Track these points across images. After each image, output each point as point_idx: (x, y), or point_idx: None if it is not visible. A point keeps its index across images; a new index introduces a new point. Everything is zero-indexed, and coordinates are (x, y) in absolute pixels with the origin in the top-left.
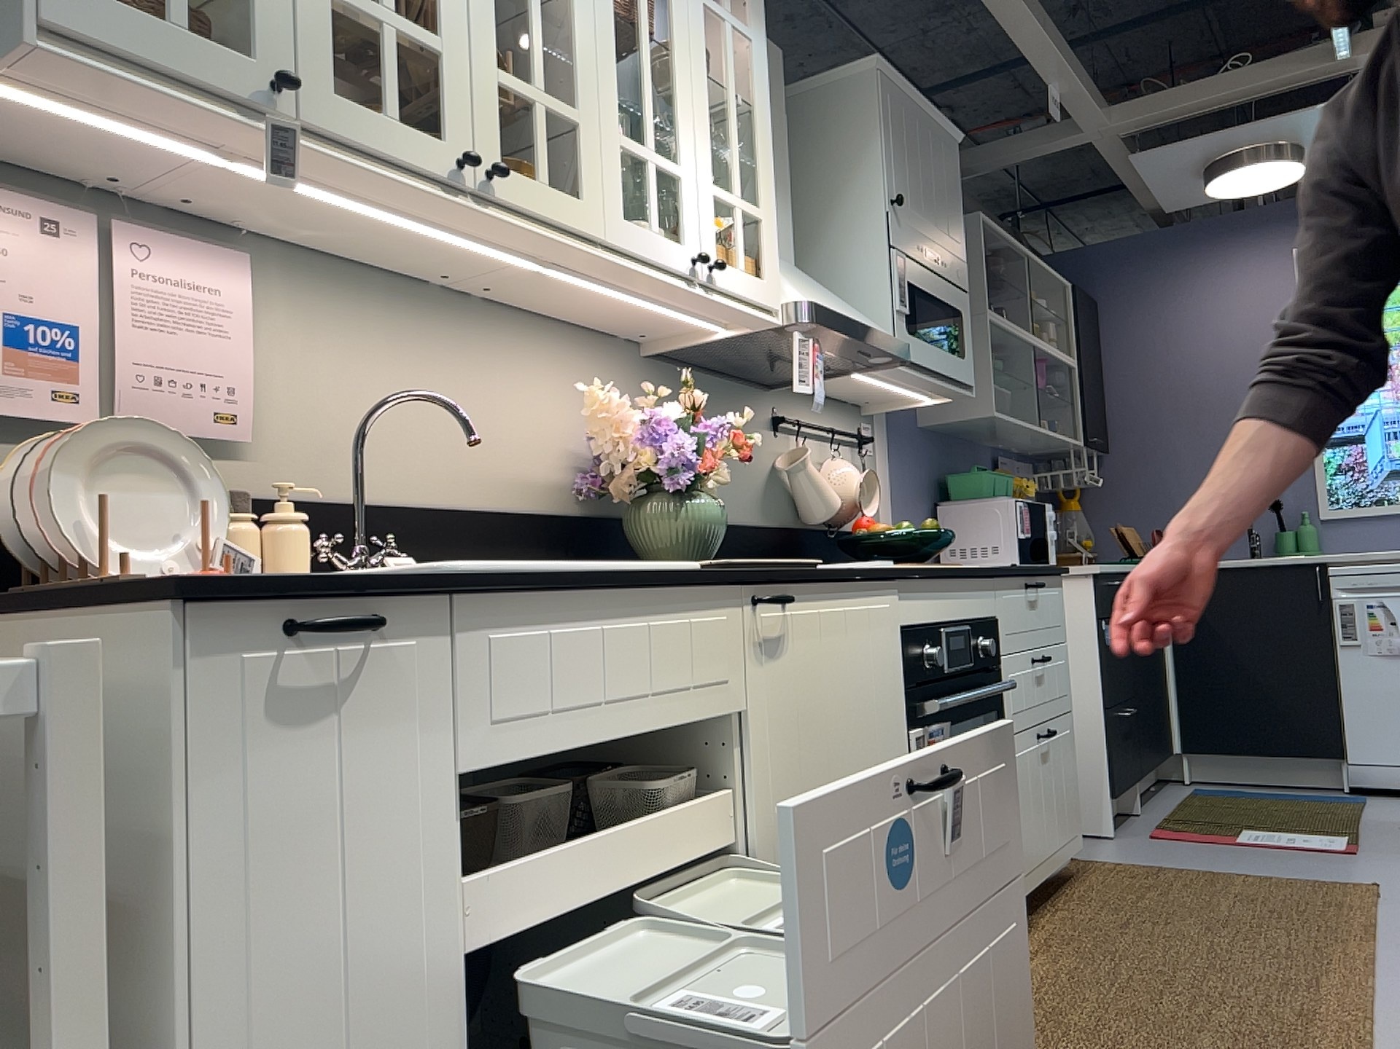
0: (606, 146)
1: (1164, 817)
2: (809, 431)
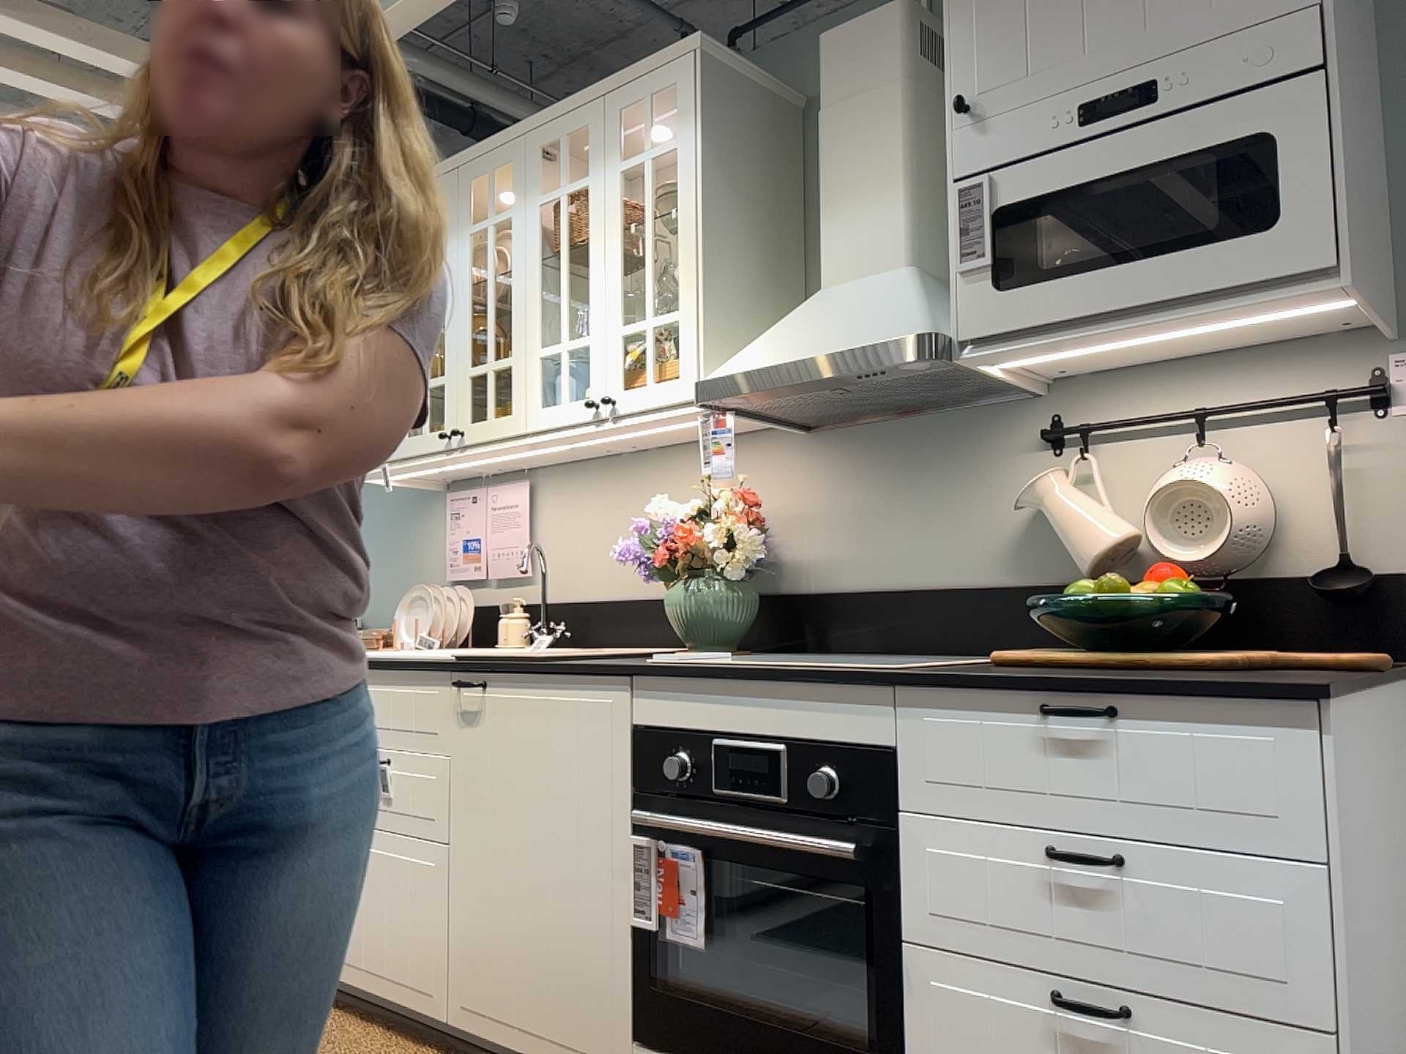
0: (528, 364)
1: None
2: (1148, 427)
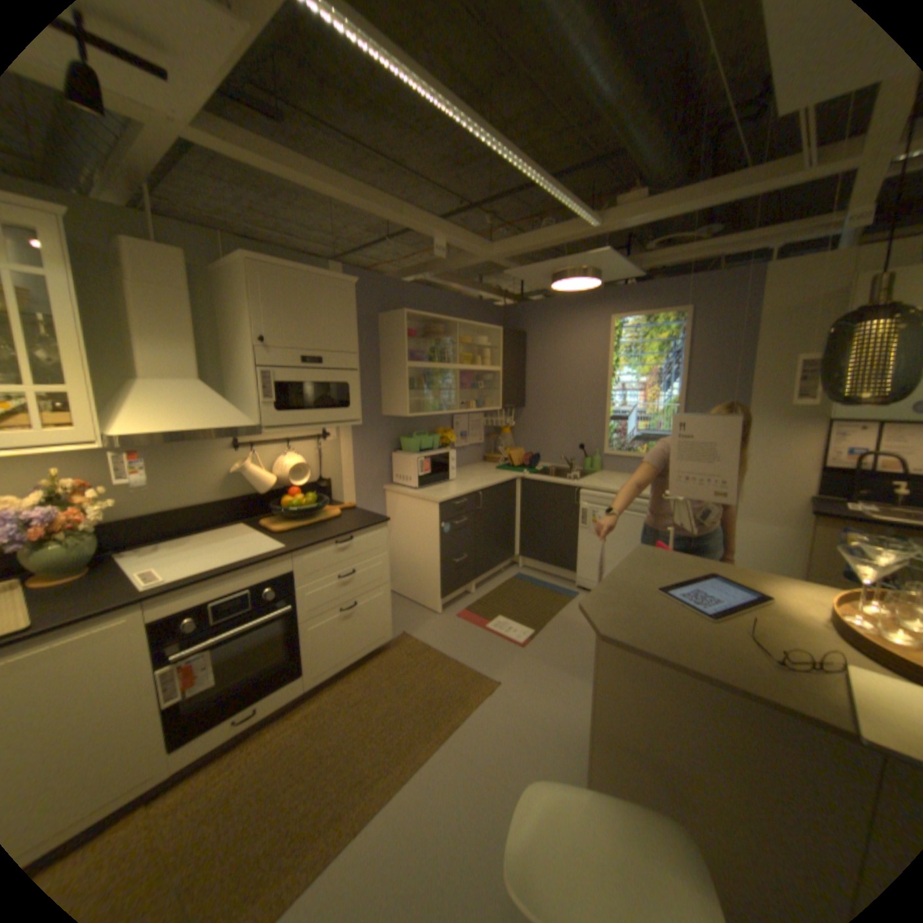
0: None
1: (478, 600)
2: (269, 442)
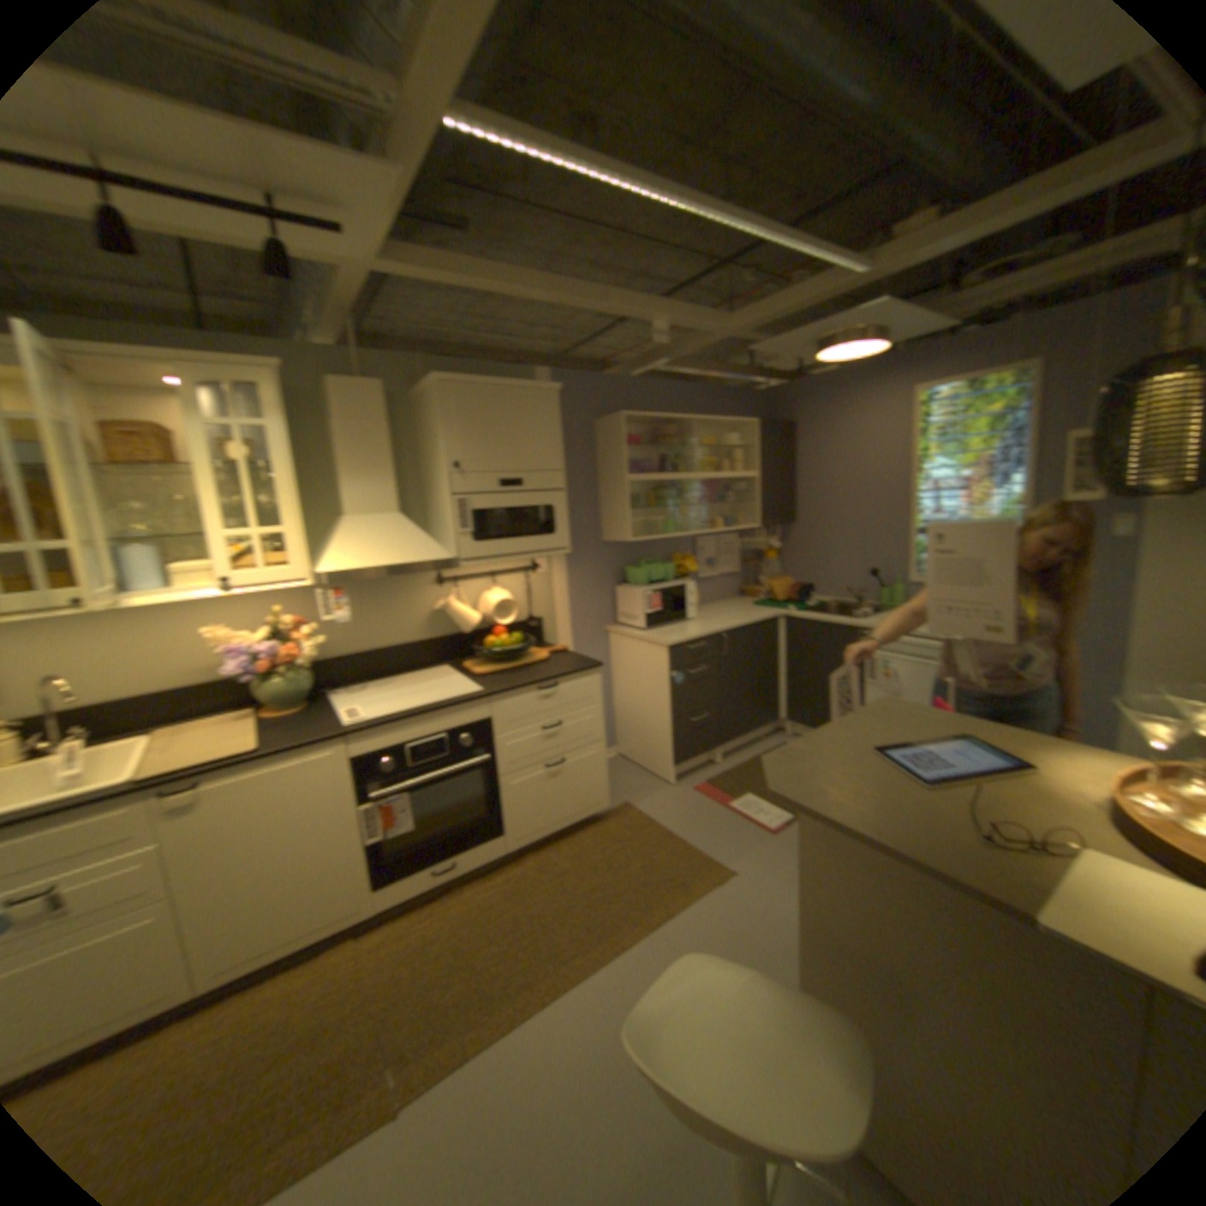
0: (97, 549)
1: (723, 771)
2: (471, 576)
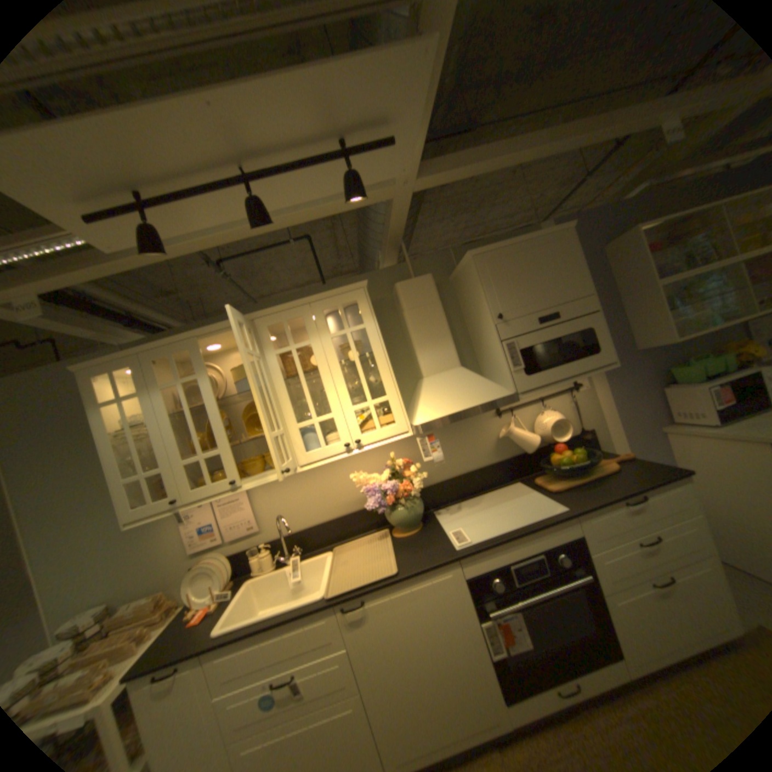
0: (291, 433)
1: None
2: (525, 405)
